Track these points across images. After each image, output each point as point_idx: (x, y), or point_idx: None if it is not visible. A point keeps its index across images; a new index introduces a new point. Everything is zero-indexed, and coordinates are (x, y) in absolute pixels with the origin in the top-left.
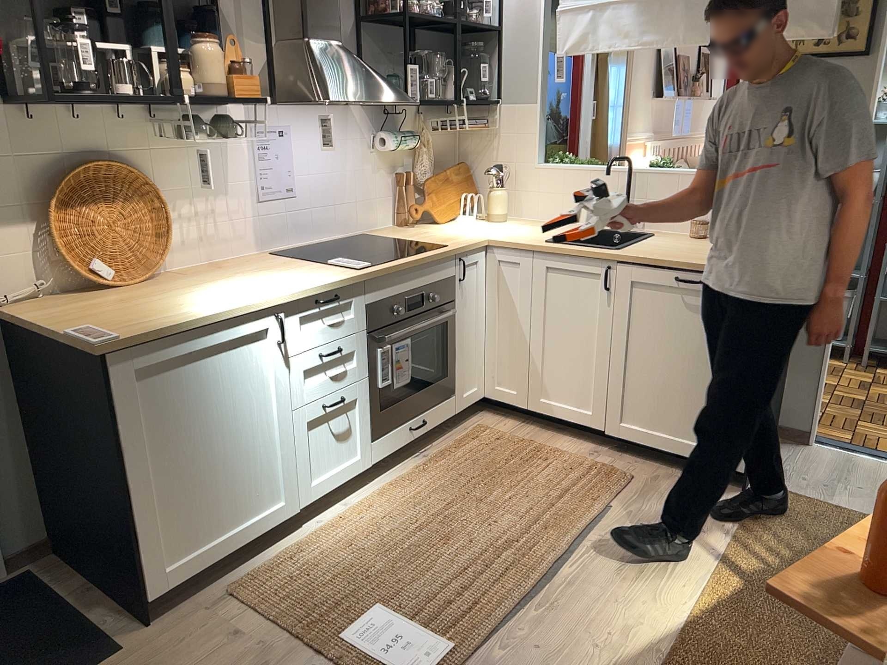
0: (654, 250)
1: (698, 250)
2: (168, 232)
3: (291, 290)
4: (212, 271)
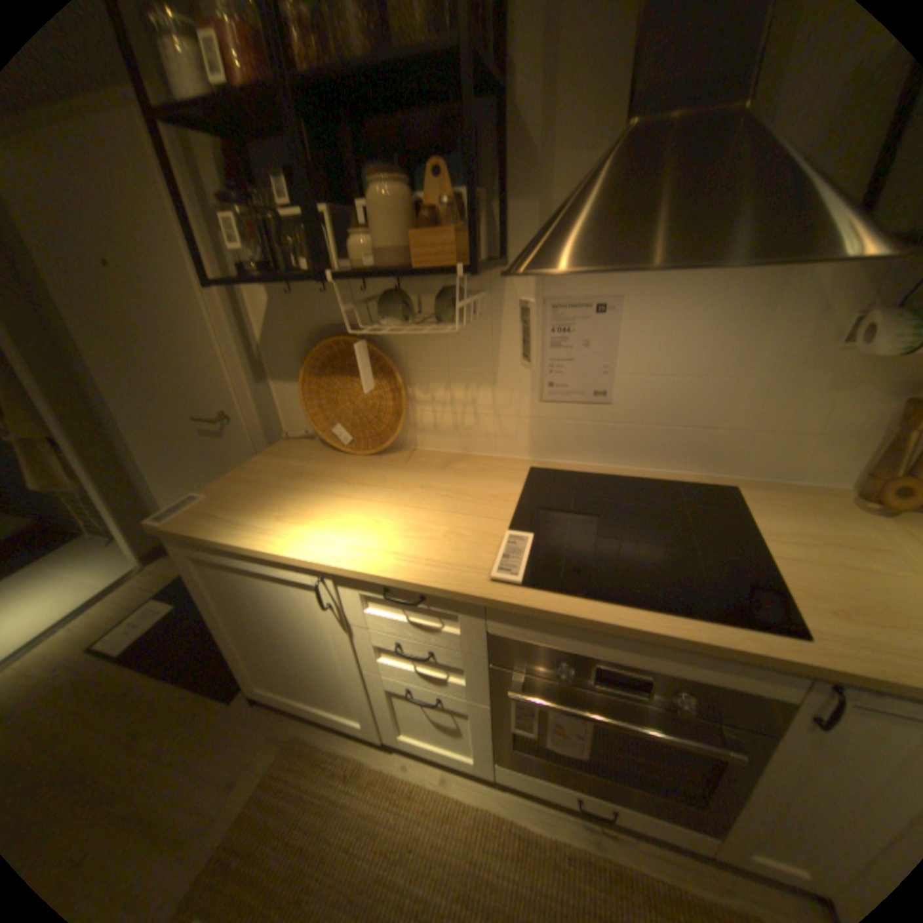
0: None
1: None
2: (402, 413)
3: (348, 559)
4: (432, 466)
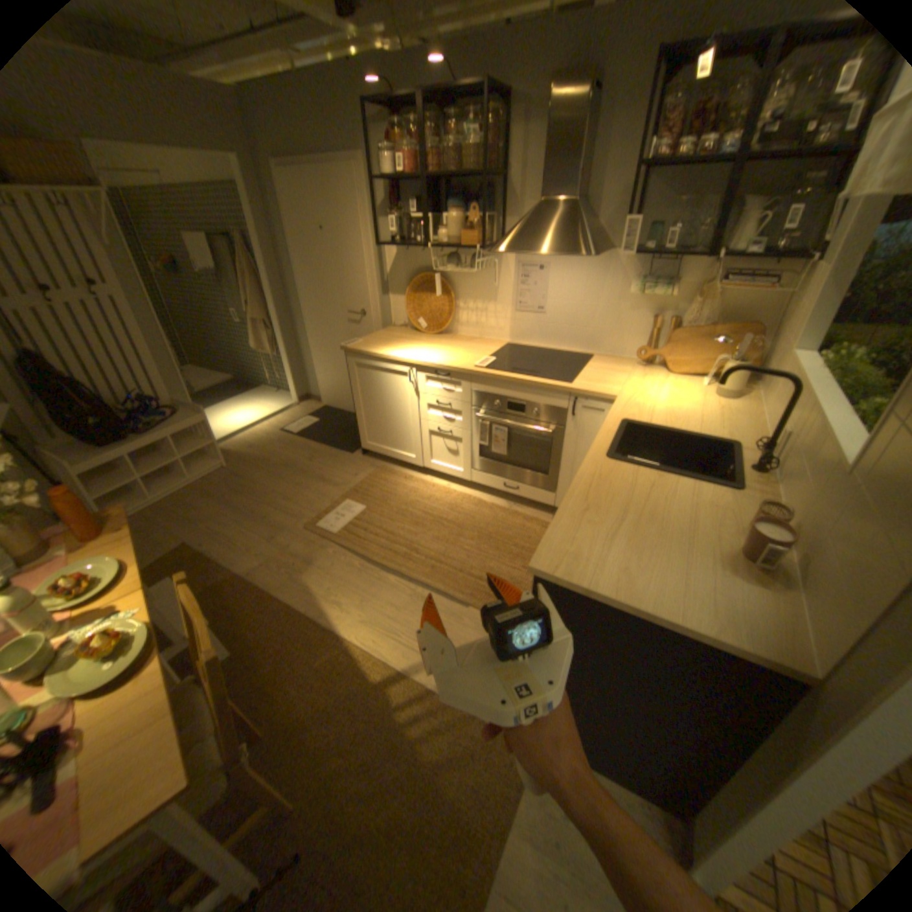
0: (629, 482)
1: (655, 517)
2: (451, 314)
3: (422, 360)
4: (462, 340)
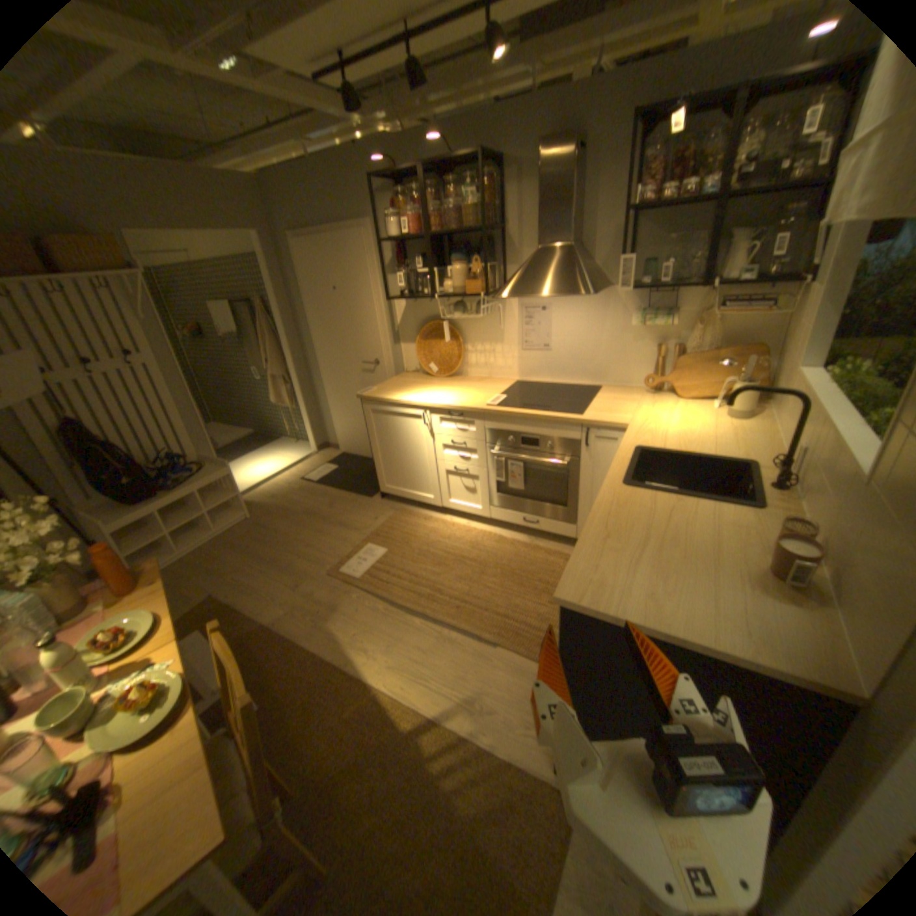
0: (647, 508)
1: (677, 541)
2: (460, 357)
3: (435, 402)
4: (472, 381)
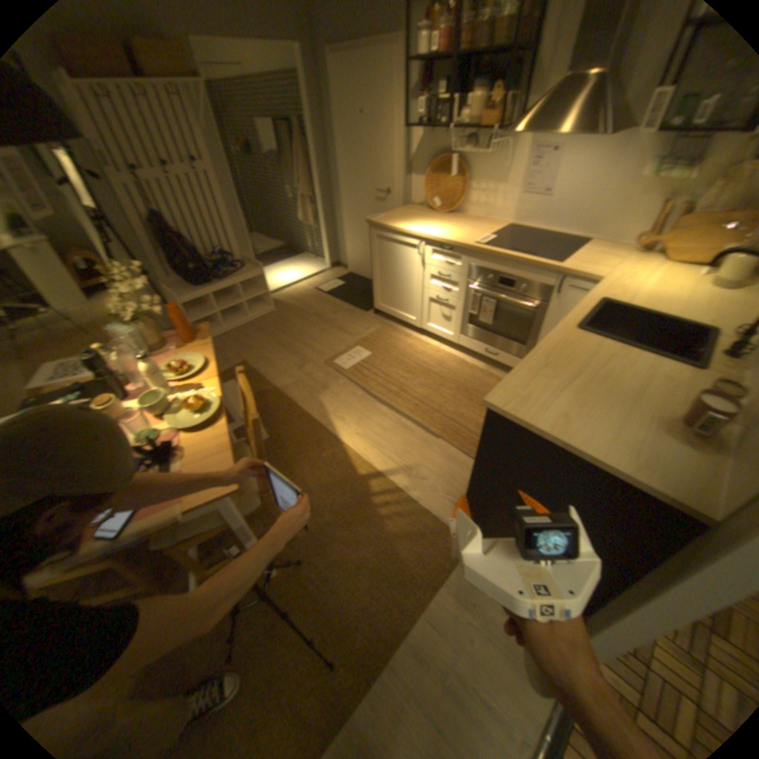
0: (590, 350)
1: (606, 380)
2: (462, 195)
3: (430, 235)
4: (468, 220)
